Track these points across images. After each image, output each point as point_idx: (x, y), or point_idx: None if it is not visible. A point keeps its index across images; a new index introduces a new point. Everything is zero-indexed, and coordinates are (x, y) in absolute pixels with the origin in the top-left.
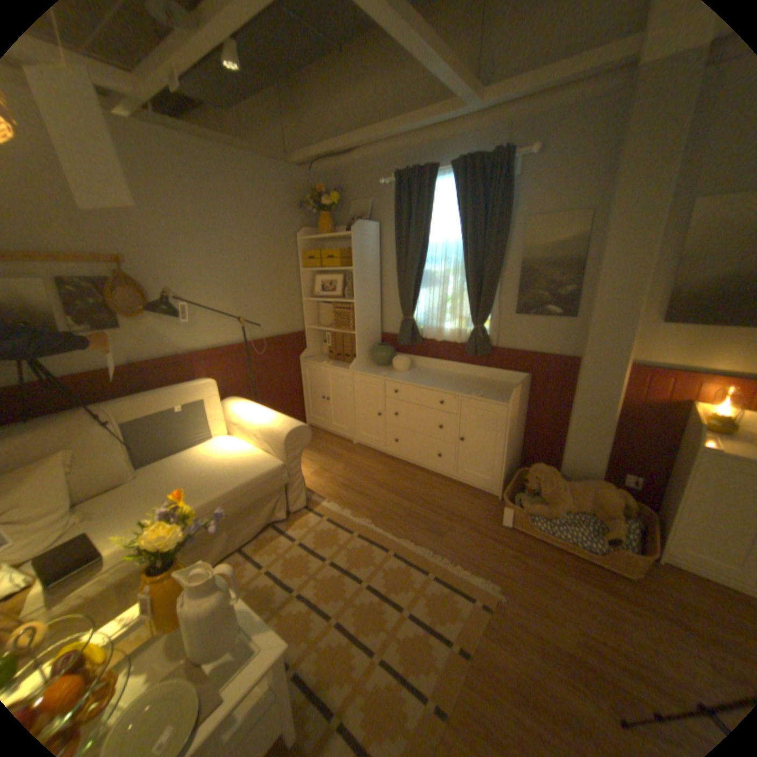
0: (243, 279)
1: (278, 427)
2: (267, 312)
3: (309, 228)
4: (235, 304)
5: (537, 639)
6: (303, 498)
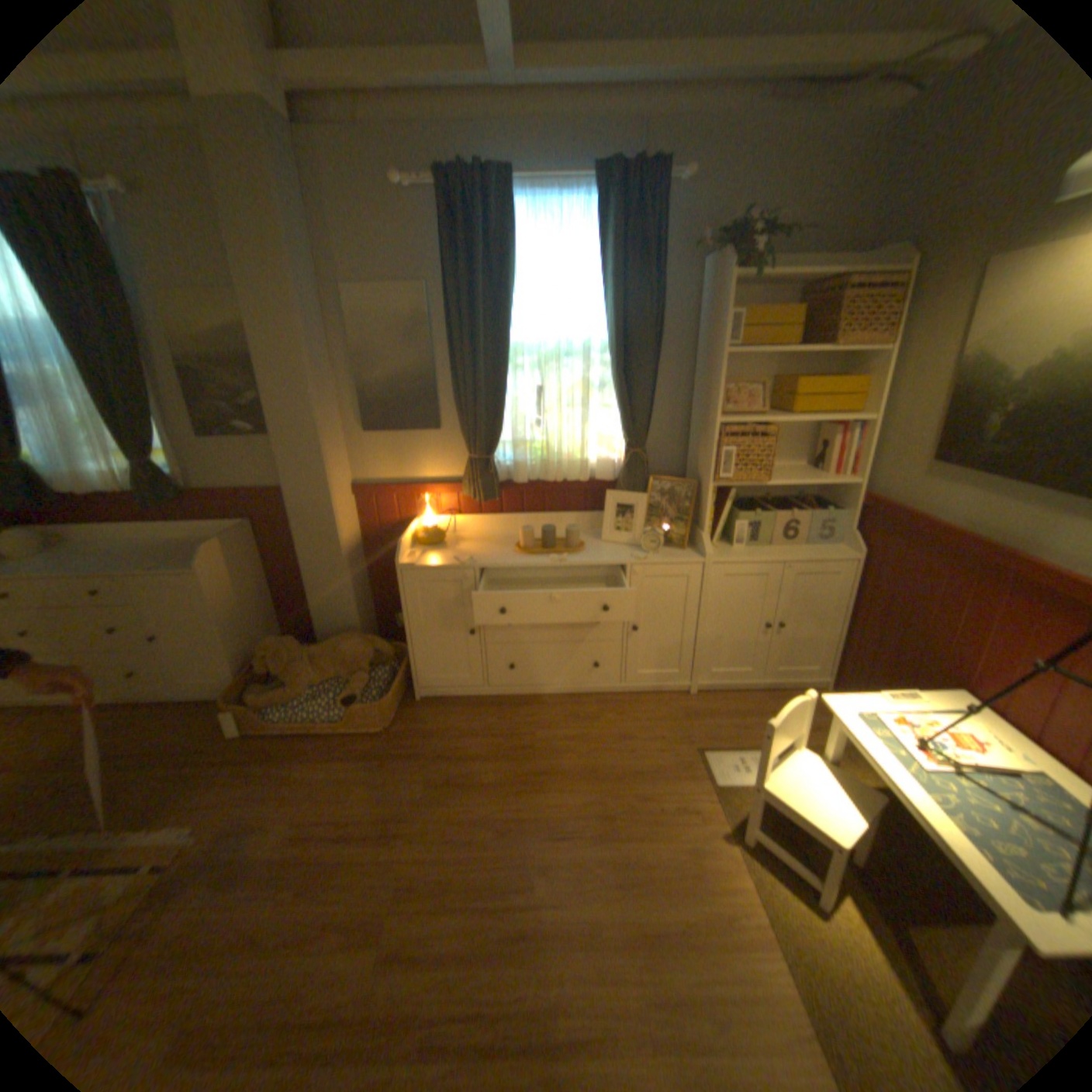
0: None
1: None
2: None
3: None
4: None
5: (224, 870)
6: None
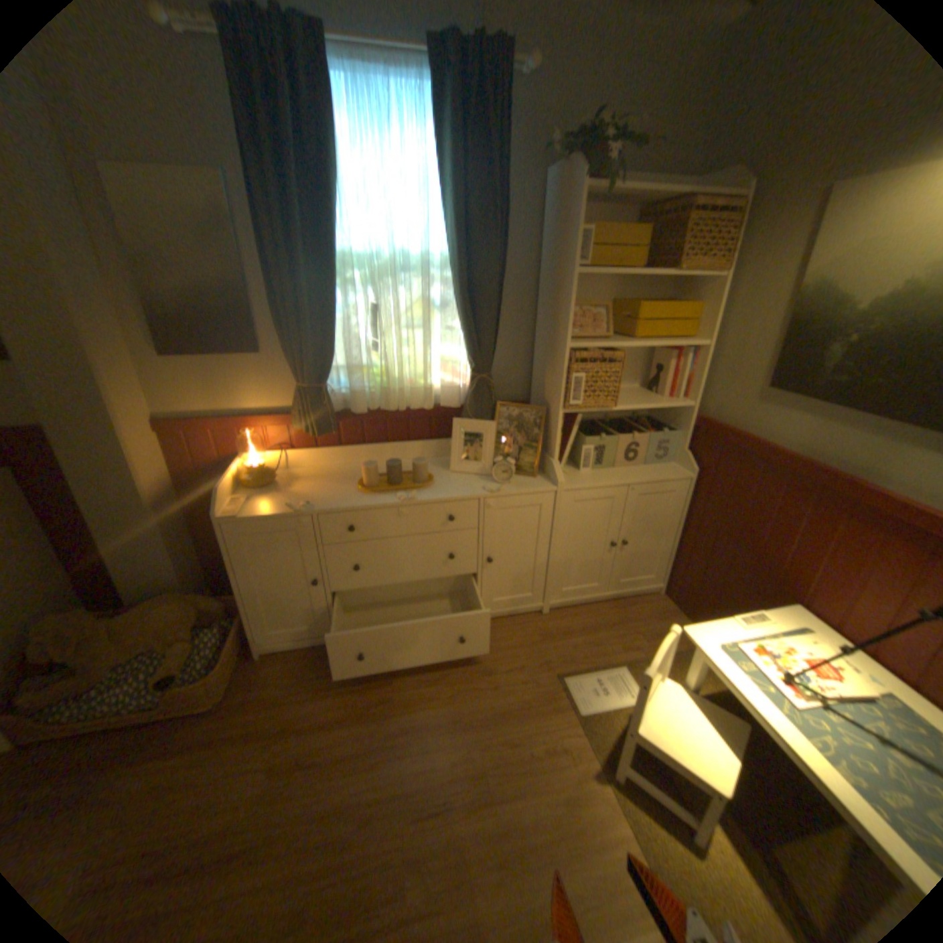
0: None
1: None
2: None
3: None
4: None
5: None
6: None
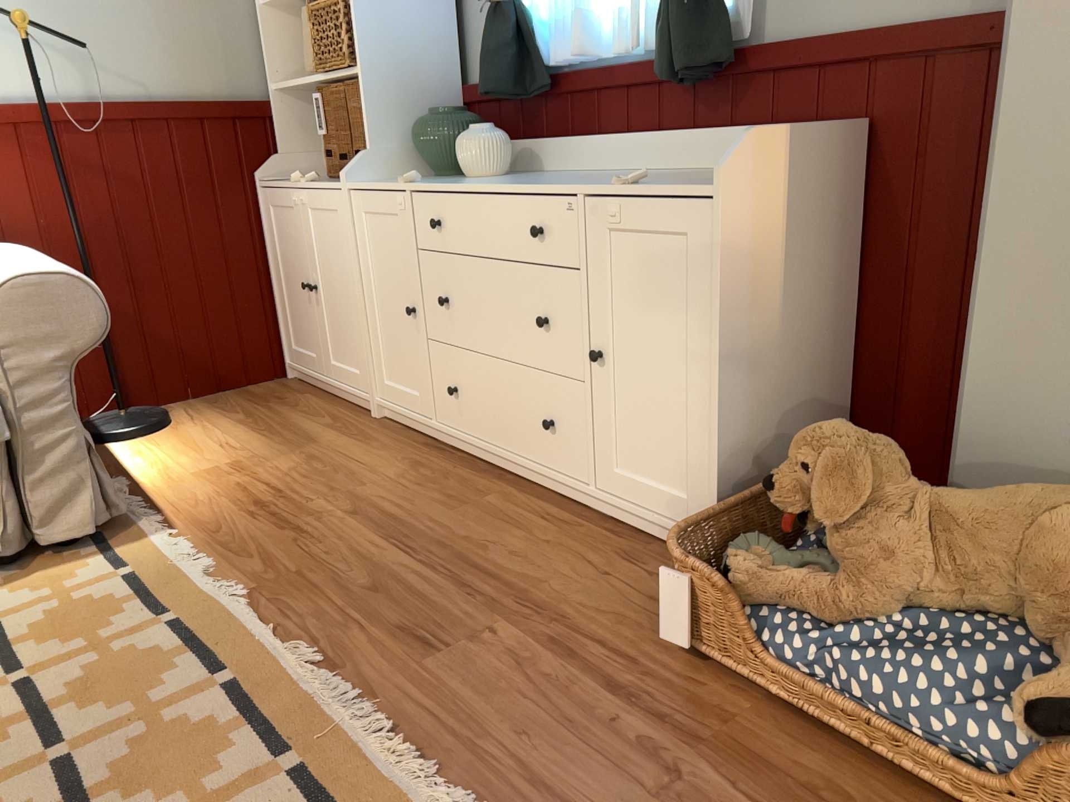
0: None
1: None
2: (141, 34)
3: None
4: None
5: None
6: (87, 512)
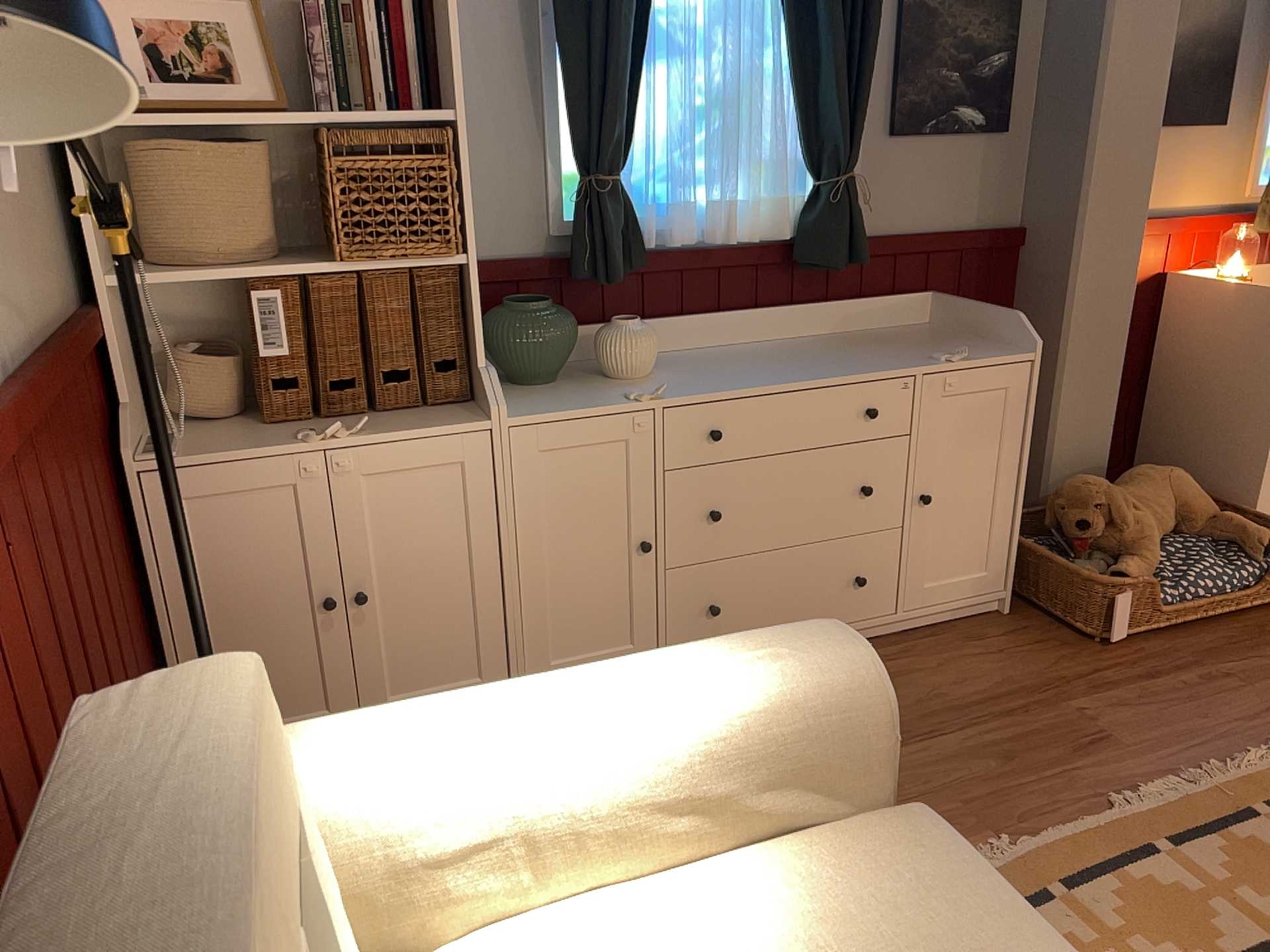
0: None
1: (805, 682)
2: None
3: None
4: None
5: None
6: None
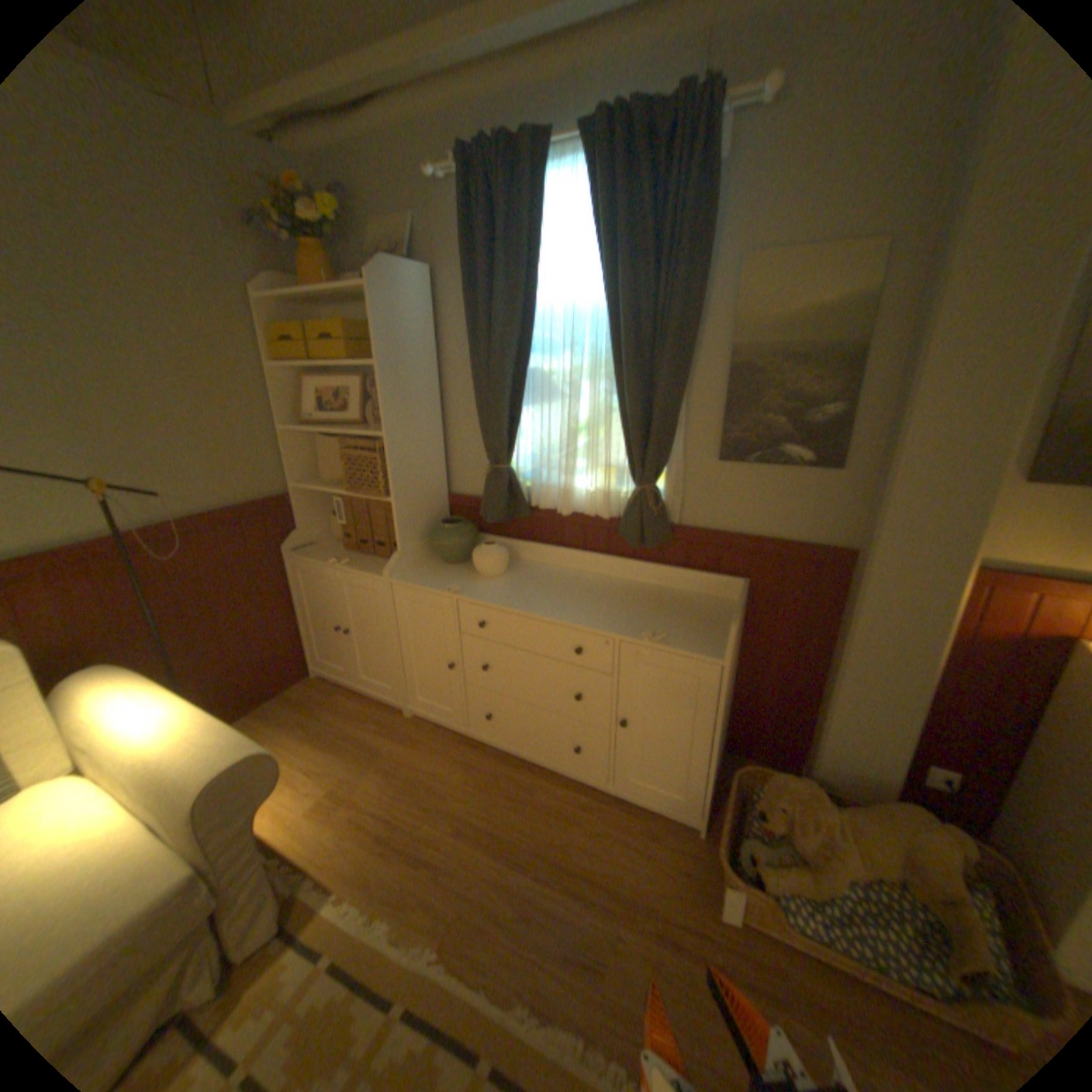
0: (102, 383)
1: (179, 770)
2: (187, 460)
3: (279, 273)
4: (86, 445)
5: None
6: (270, 917)
